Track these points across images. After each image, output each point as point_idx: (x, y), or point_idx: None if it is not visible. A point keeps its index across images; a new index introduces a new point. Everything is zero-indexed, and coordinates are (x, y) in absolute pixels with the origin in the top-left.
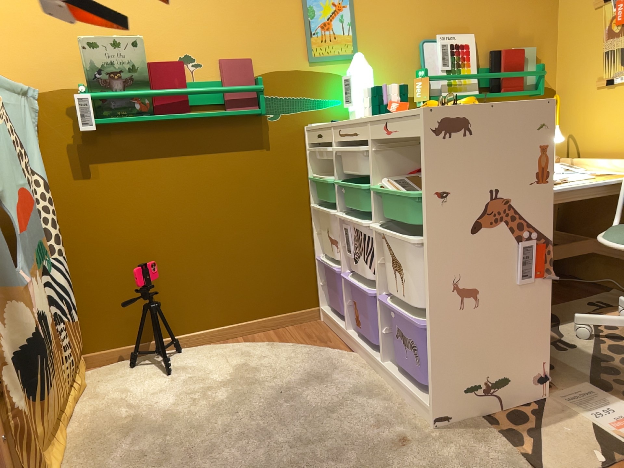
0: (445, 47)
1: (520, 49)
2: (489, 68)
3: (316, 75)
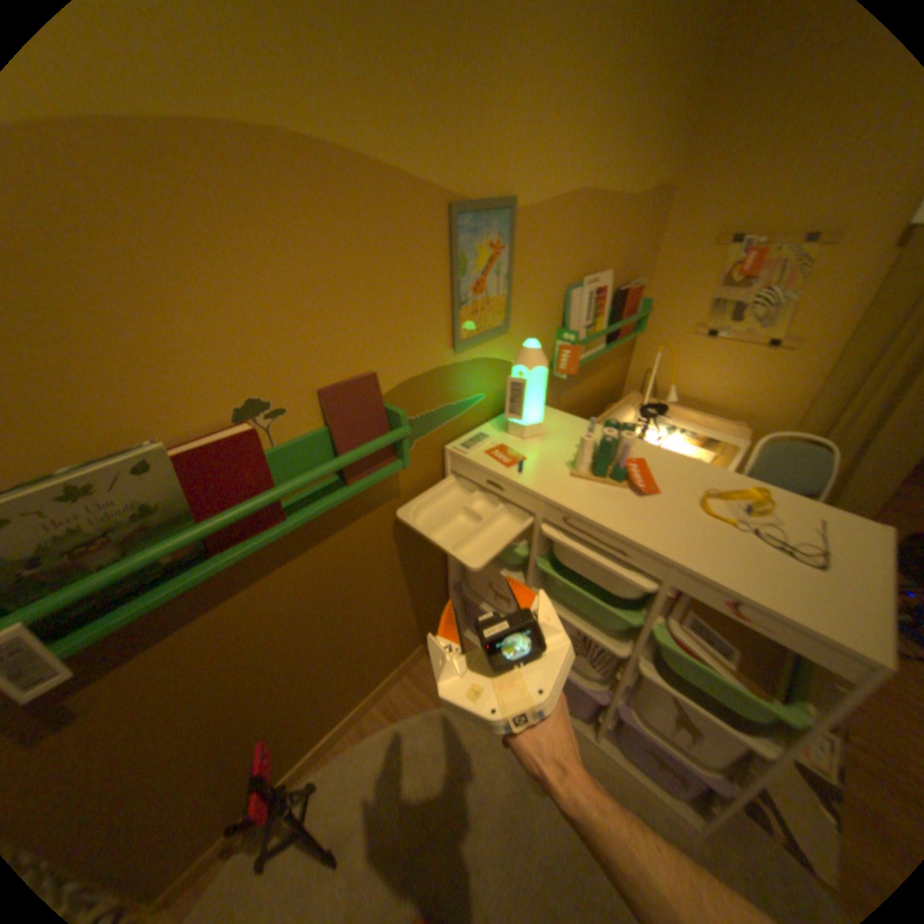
0: (592, 293)
1: (640, 282)
2: (614, 310)
3: (461, 367)
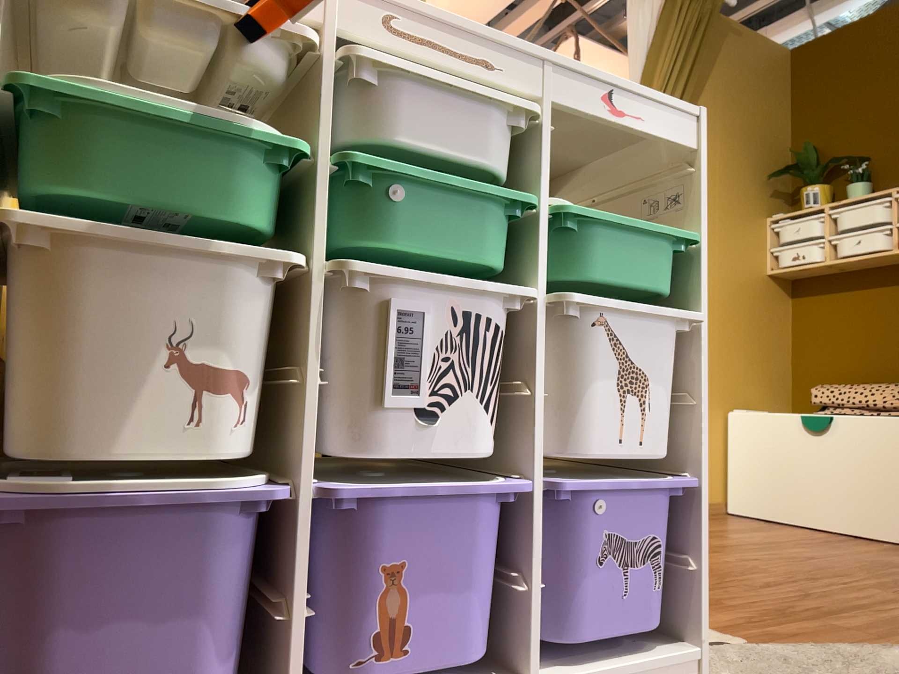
0: None
1: None
2: None
3: None
